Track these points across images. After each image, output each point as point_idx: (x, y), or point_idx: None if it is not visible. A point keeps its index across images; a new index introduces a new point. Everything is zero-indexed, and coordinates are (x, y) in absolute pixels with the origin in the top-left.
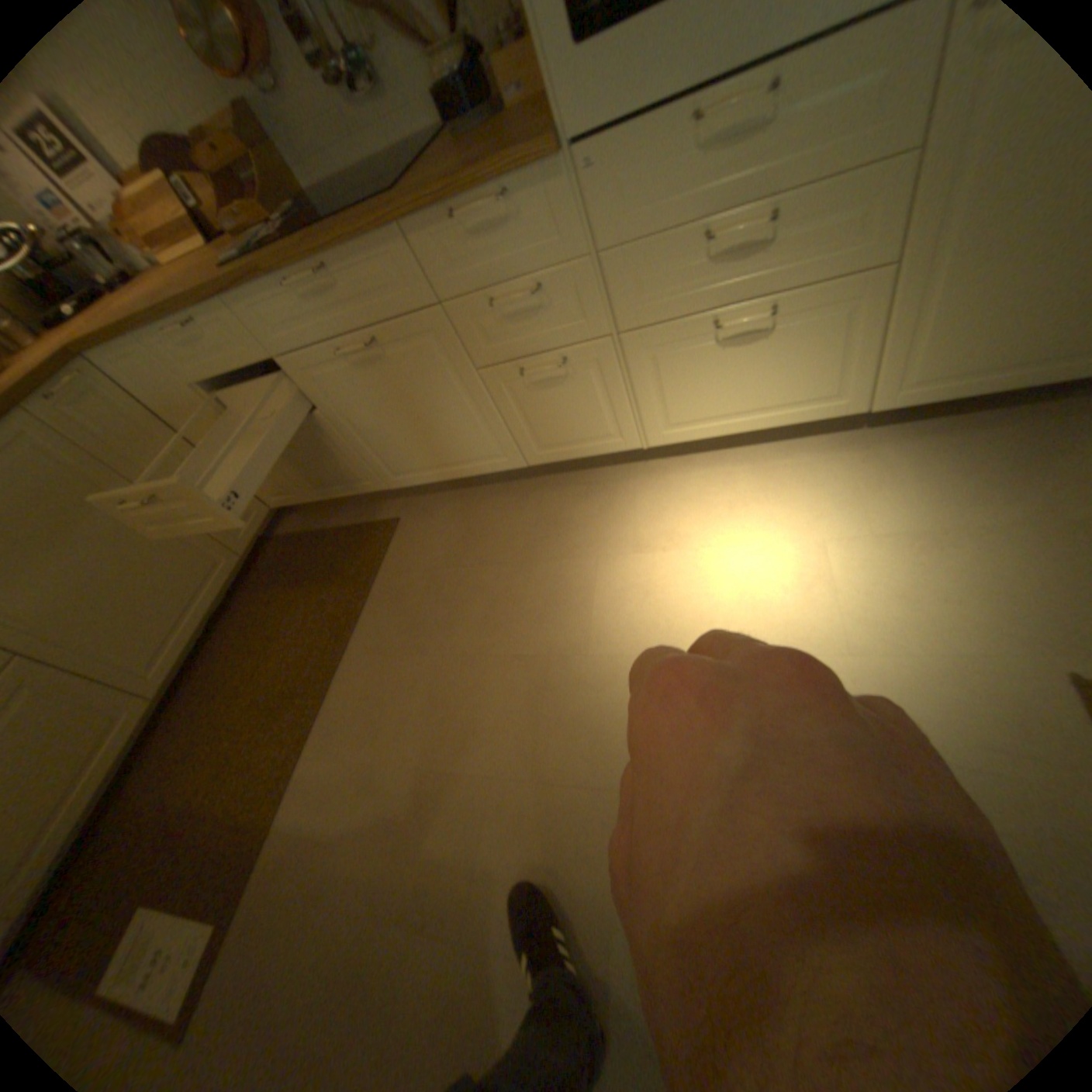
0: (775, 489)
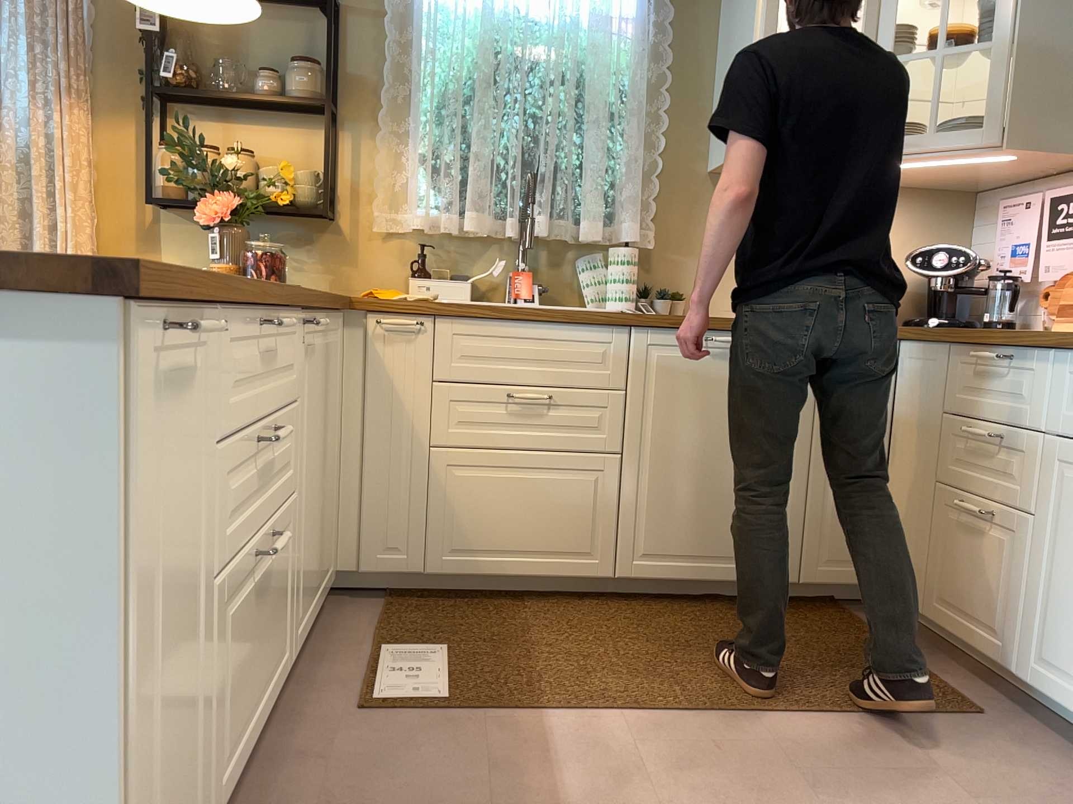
0: None
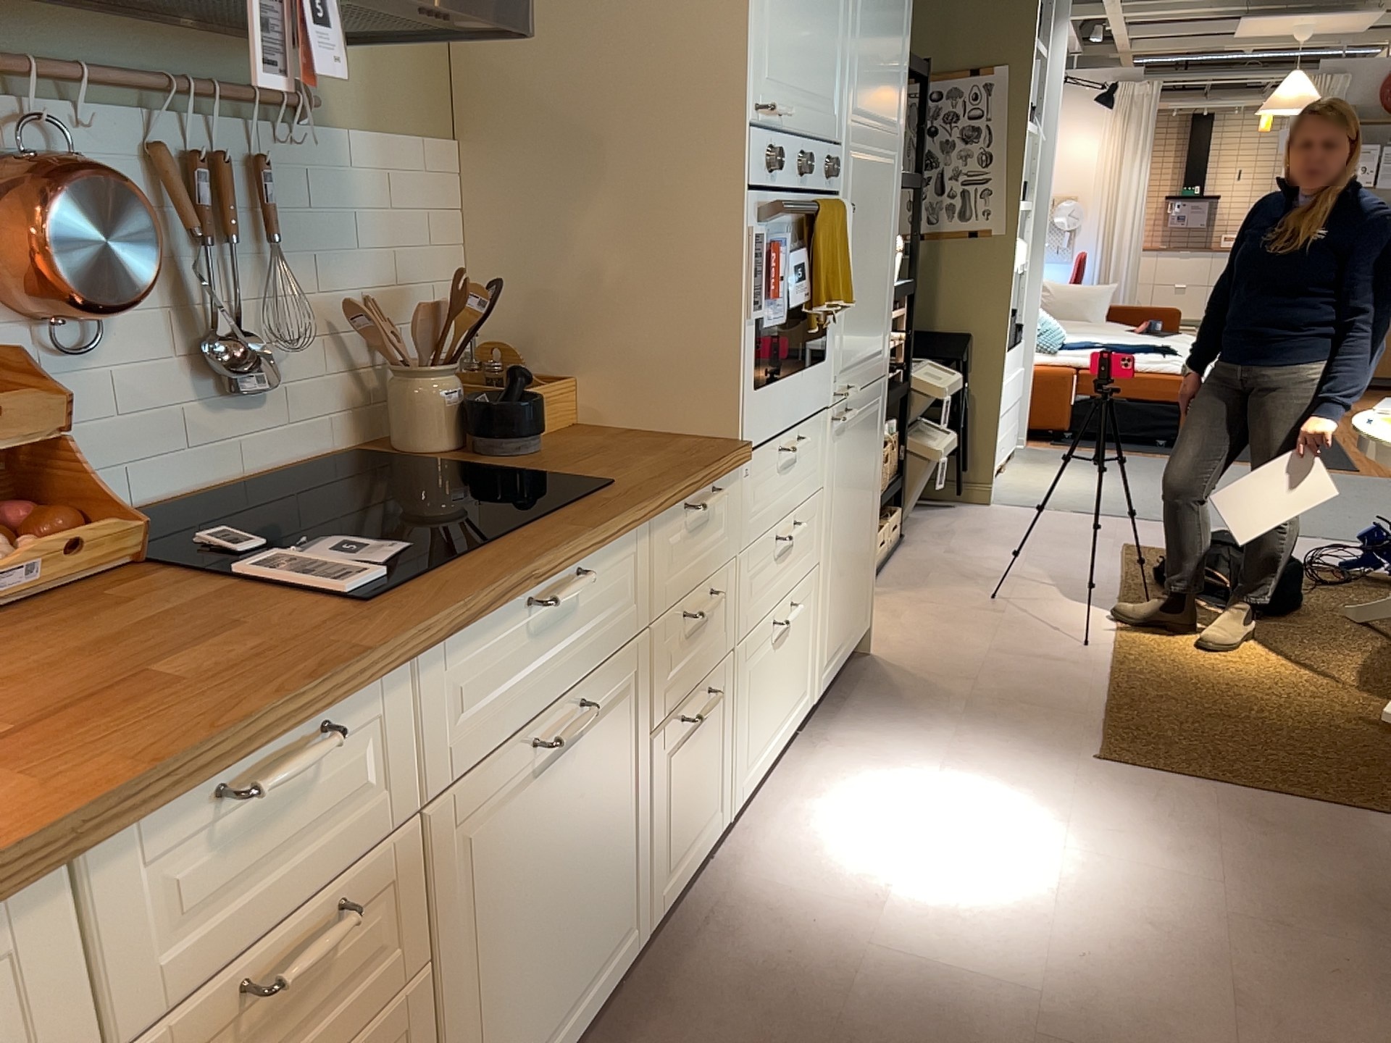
0: (839, 795)
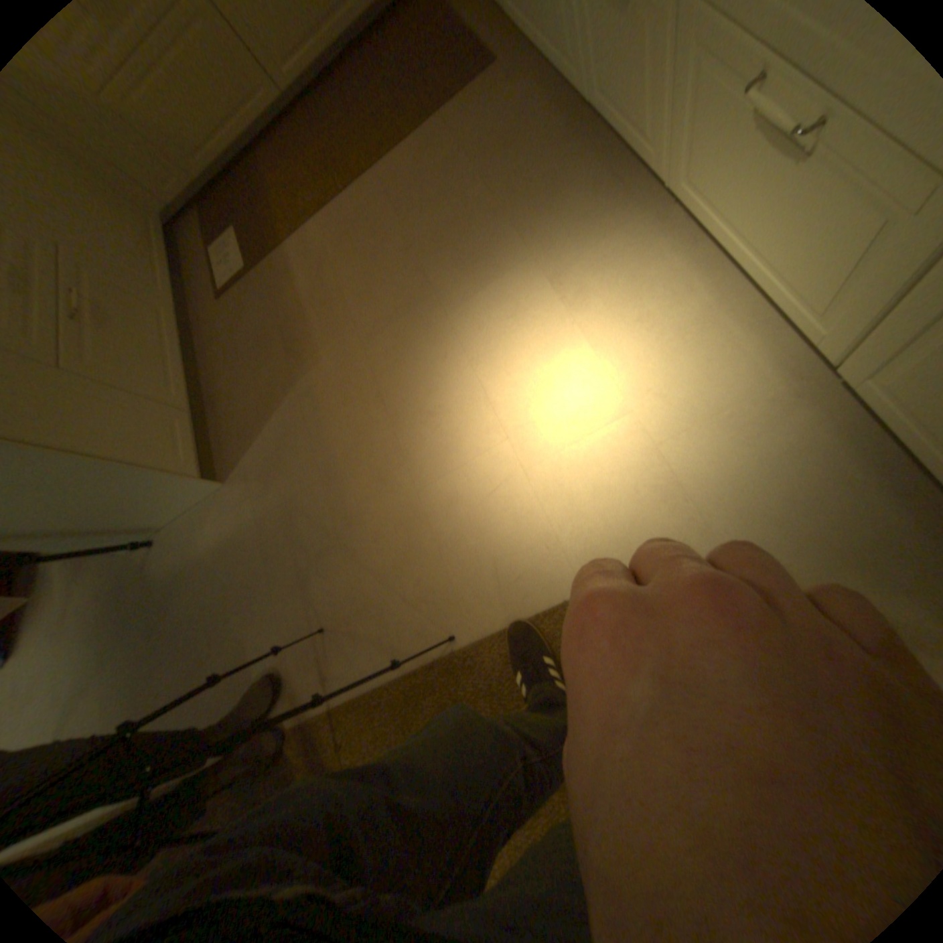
0: (690, 338)
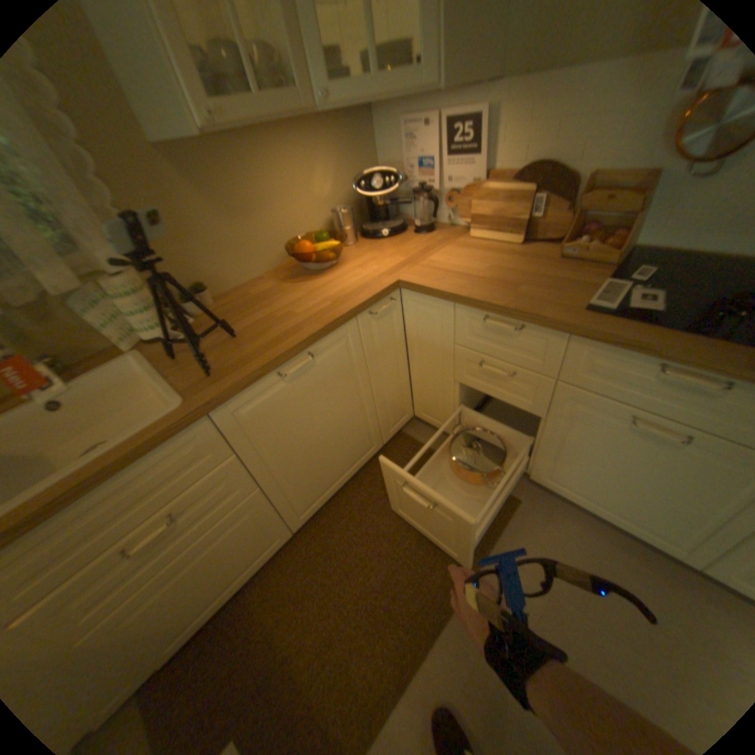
0: None
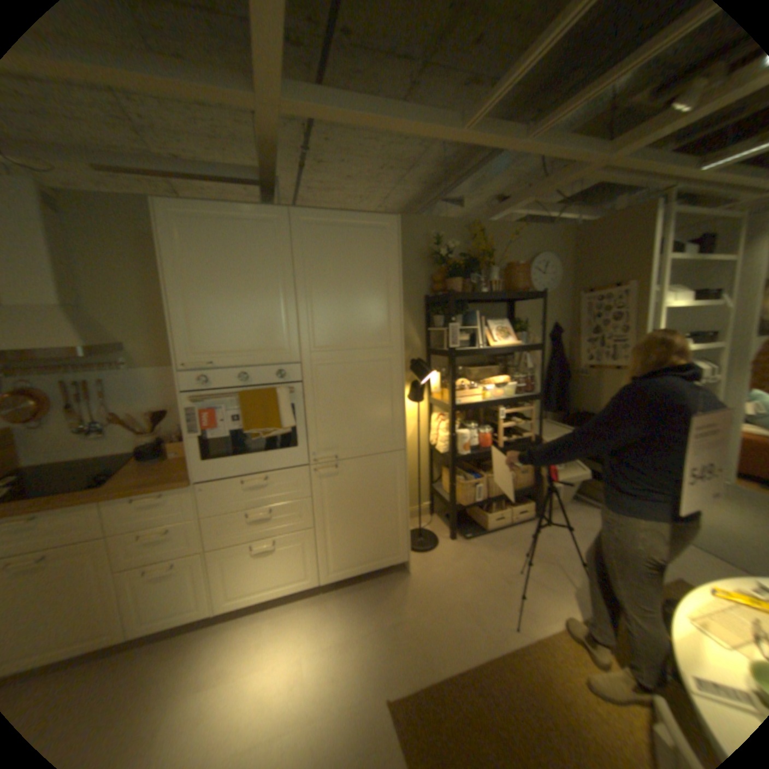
0: (280, 633)
